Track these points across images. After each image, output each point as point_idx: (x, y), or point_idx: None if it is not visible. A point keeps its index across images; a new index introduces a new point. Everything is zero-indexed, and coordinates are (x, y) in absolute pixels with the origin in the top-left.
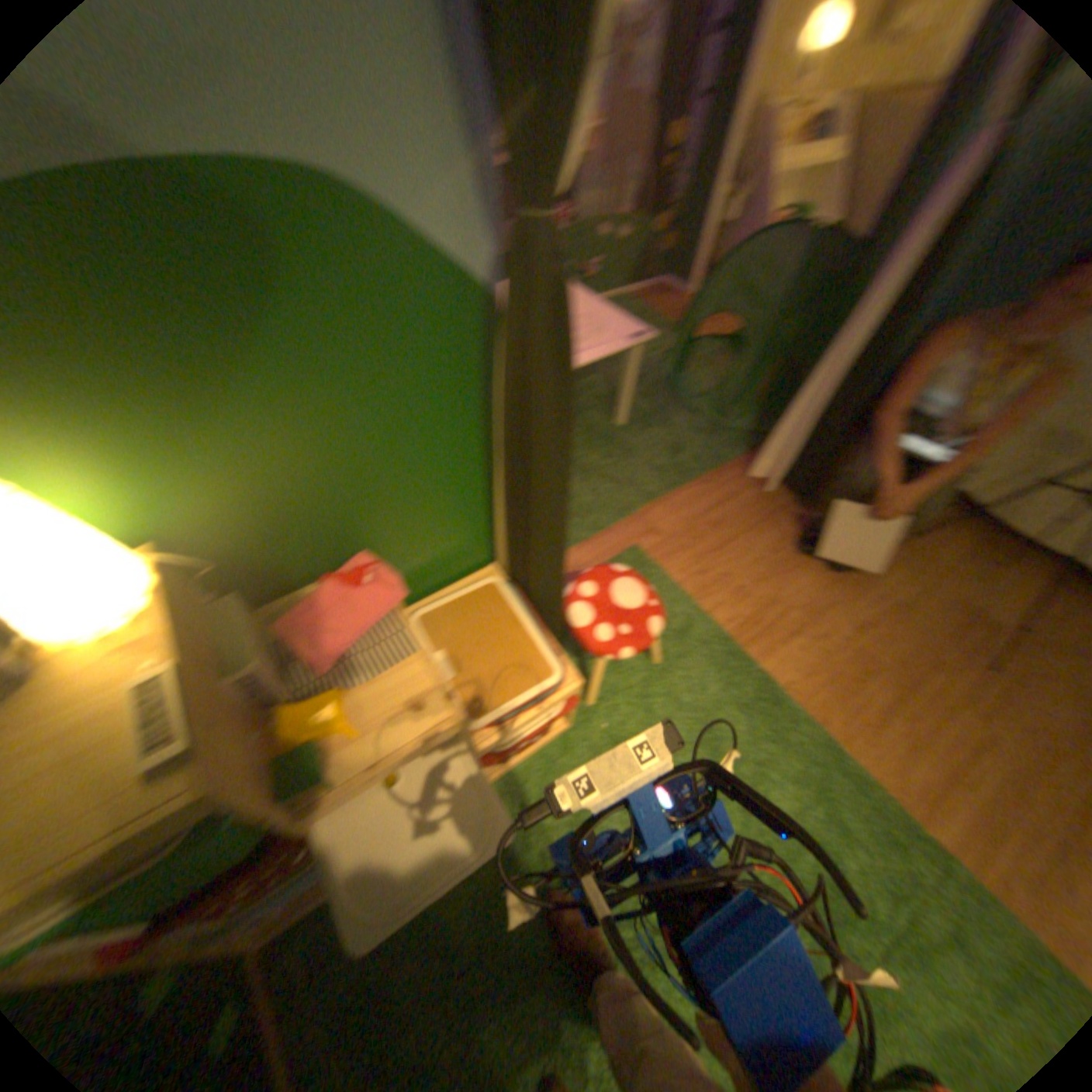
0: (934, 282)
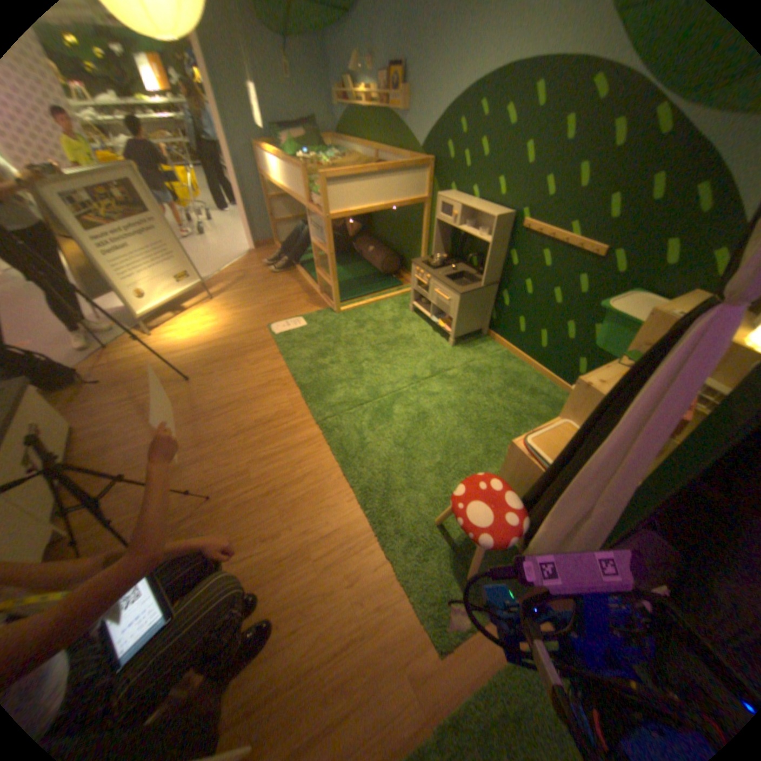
0: None
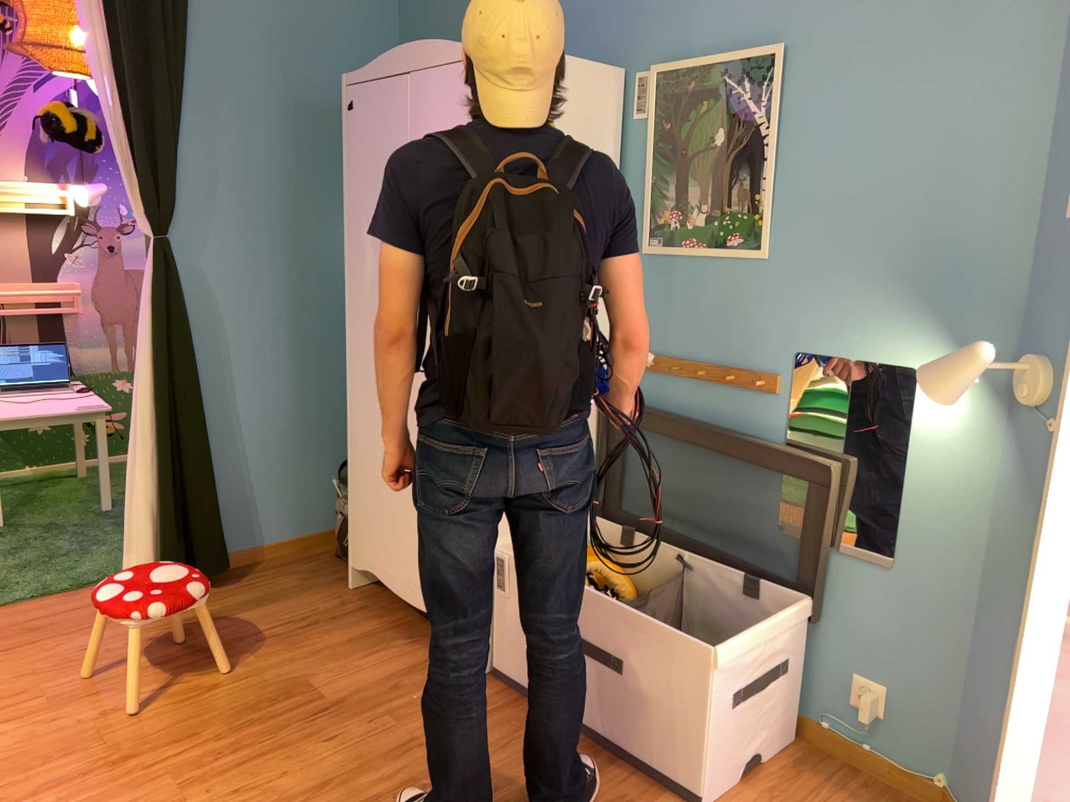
0: (187, 346)
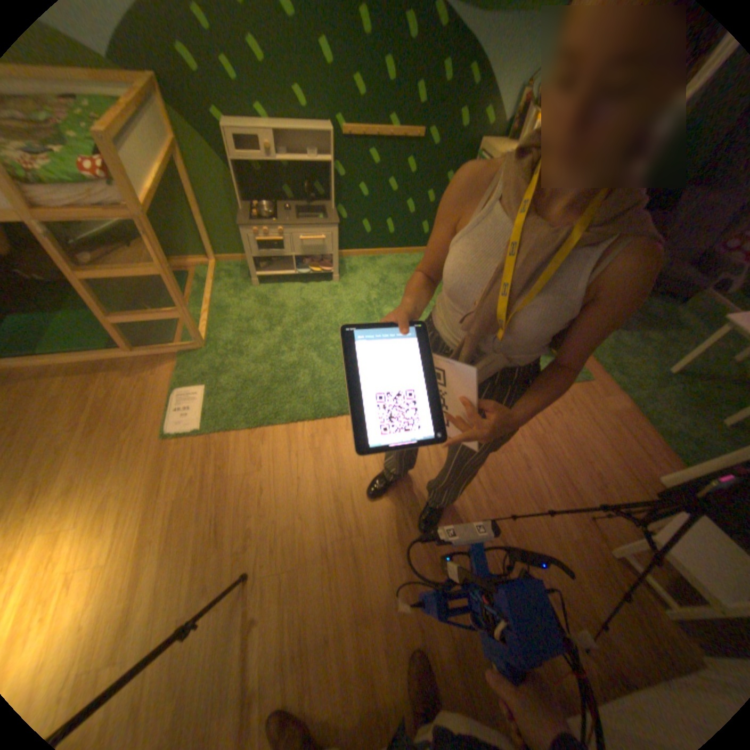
0: None
